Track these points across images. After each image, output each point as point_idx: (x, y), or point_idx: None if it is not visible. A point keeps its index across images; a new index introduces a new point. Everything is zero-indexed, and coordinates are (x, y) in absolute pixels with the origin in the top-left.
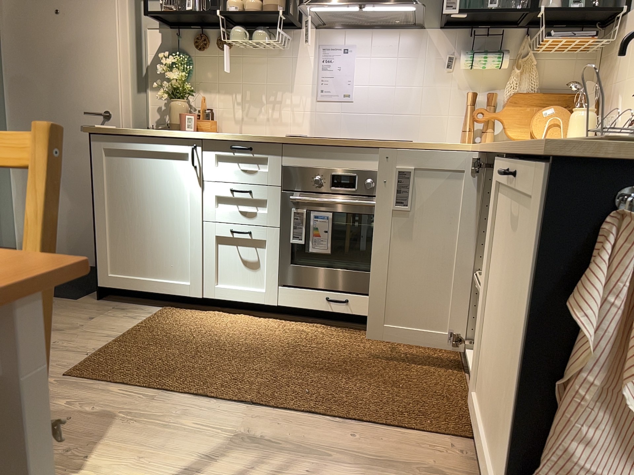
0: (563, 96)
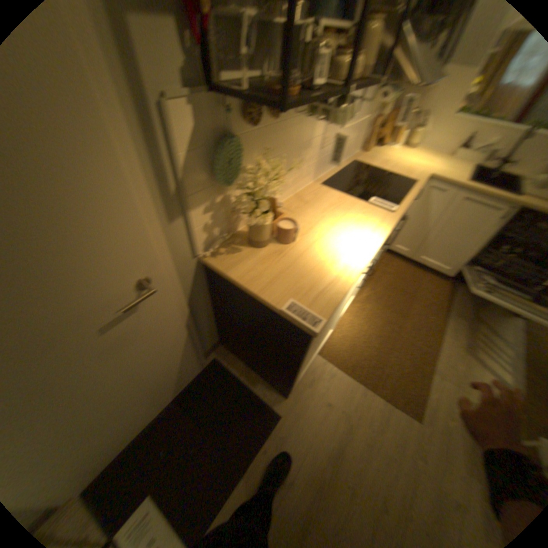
0: (393, 104)
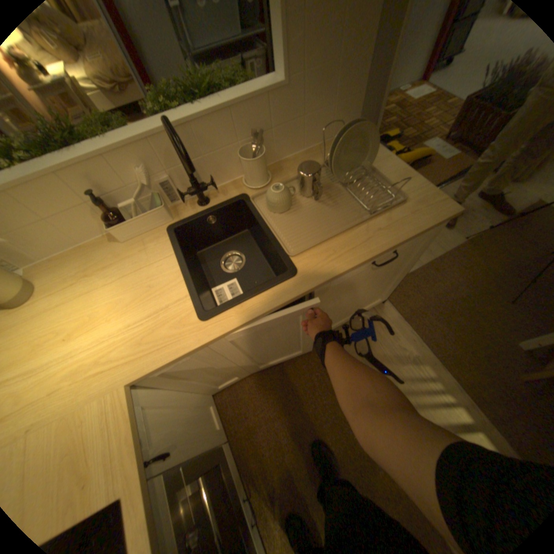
0: None
